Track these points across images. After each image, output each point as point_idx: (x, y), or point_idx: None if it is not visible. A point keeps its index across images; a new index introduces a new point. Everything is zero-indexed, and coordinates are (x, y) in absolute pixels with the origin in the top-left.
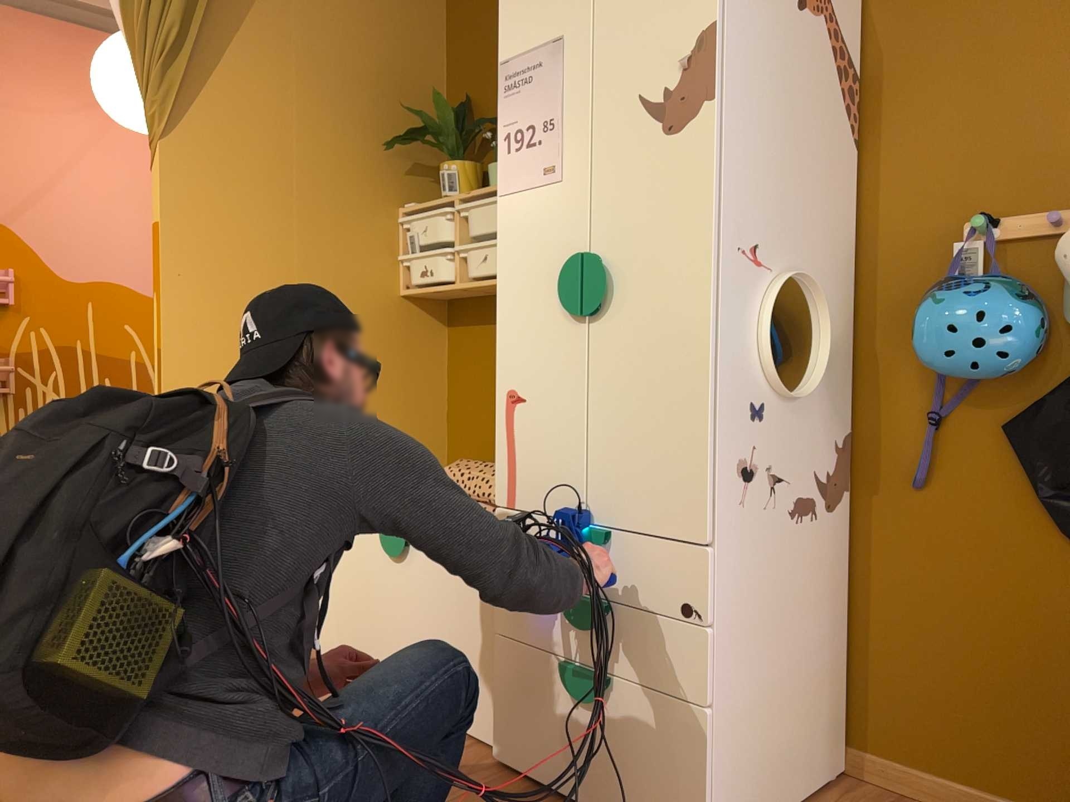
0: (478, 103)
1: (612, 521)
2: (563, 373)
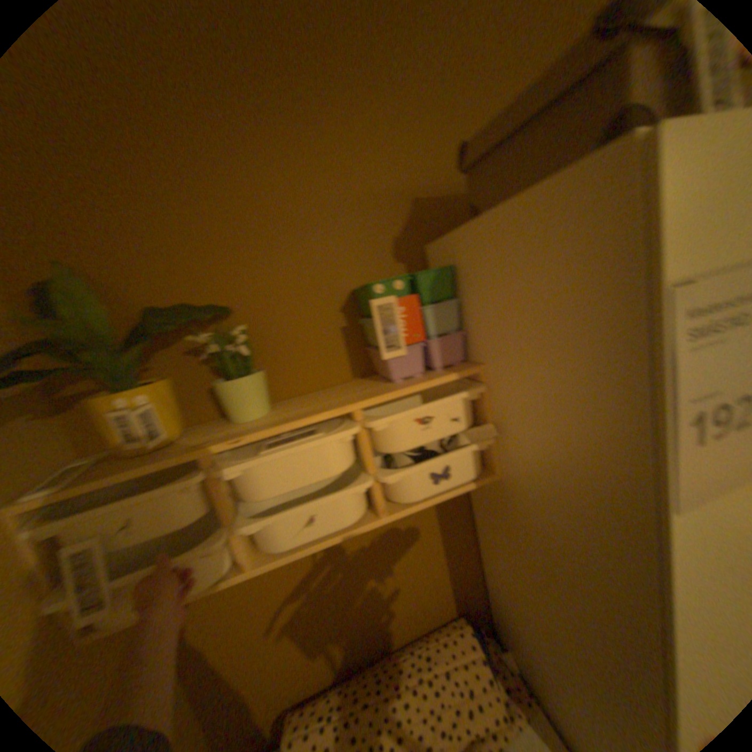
0: (105, 273)
1: None
2: None
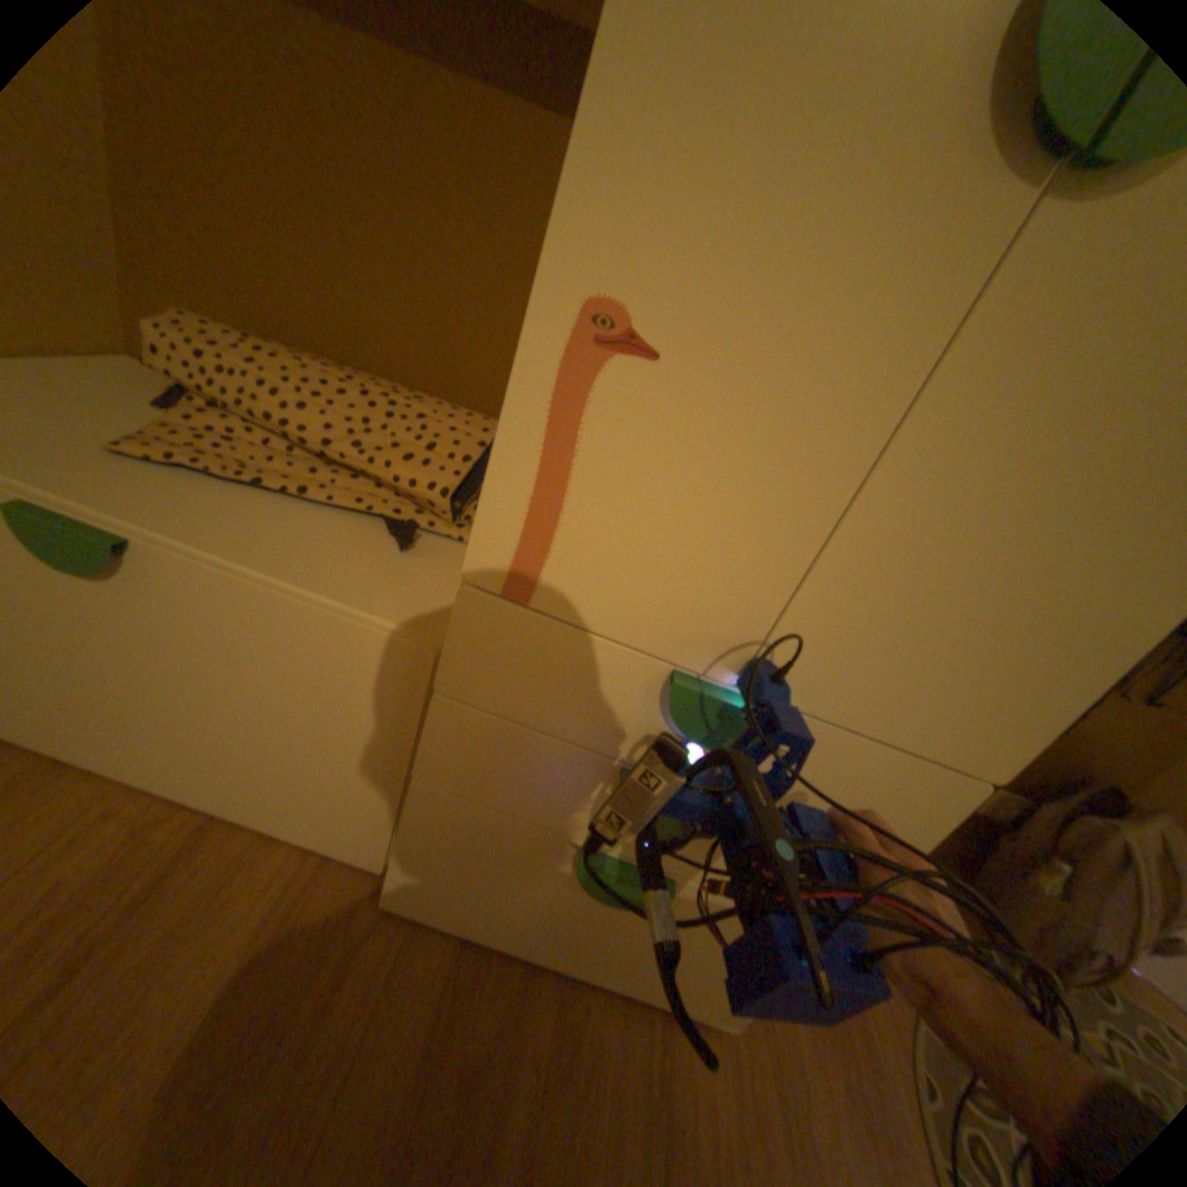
0: None
1: (807, 697)
2: (845, 326)
